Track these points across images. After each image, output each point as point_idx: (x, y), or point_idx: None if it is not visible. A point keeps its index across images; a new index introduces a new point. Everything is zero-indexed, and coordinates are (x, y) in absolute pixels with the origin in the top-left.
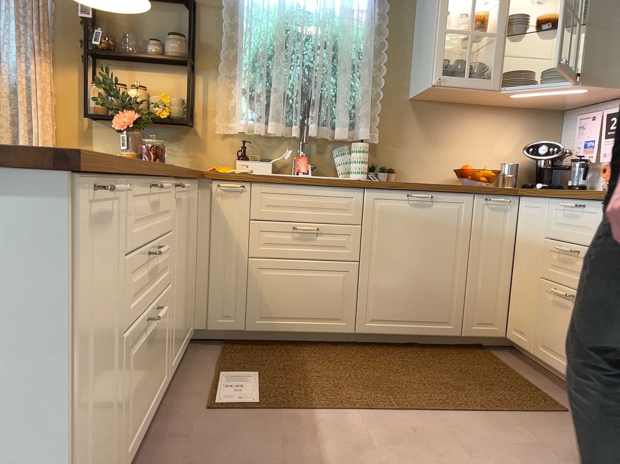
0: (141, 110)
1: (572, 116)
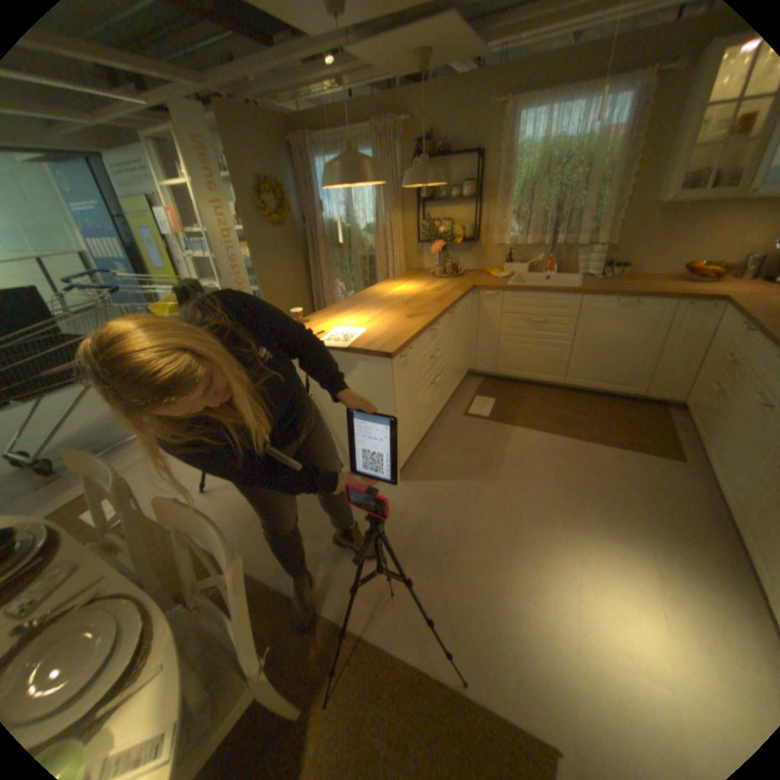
0: (445, 239)
1: None
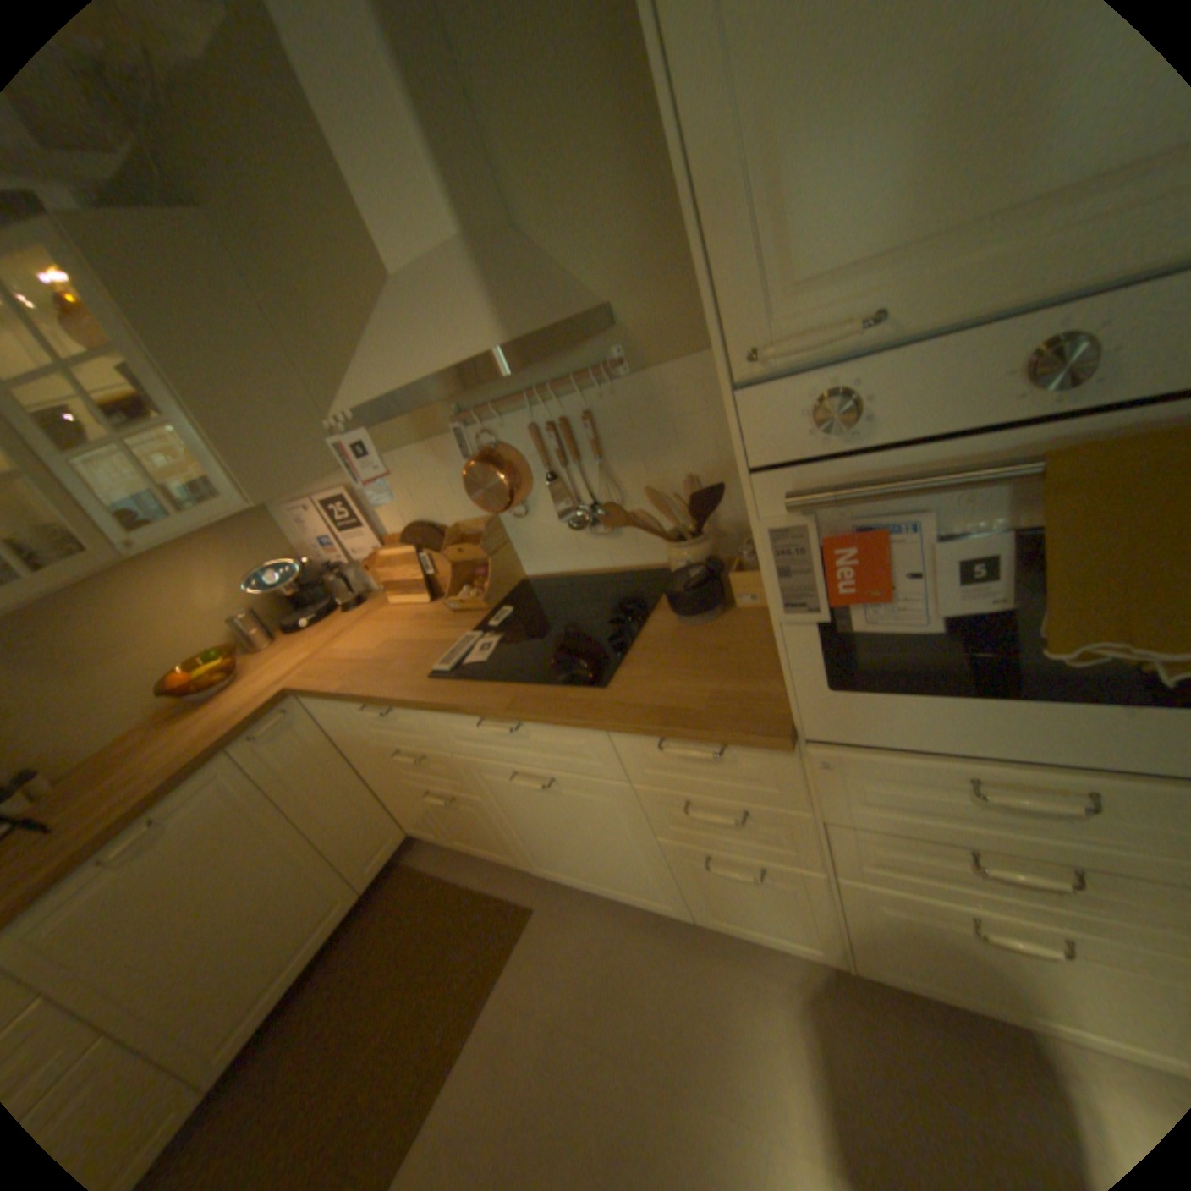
0: None
1: (272, 501)
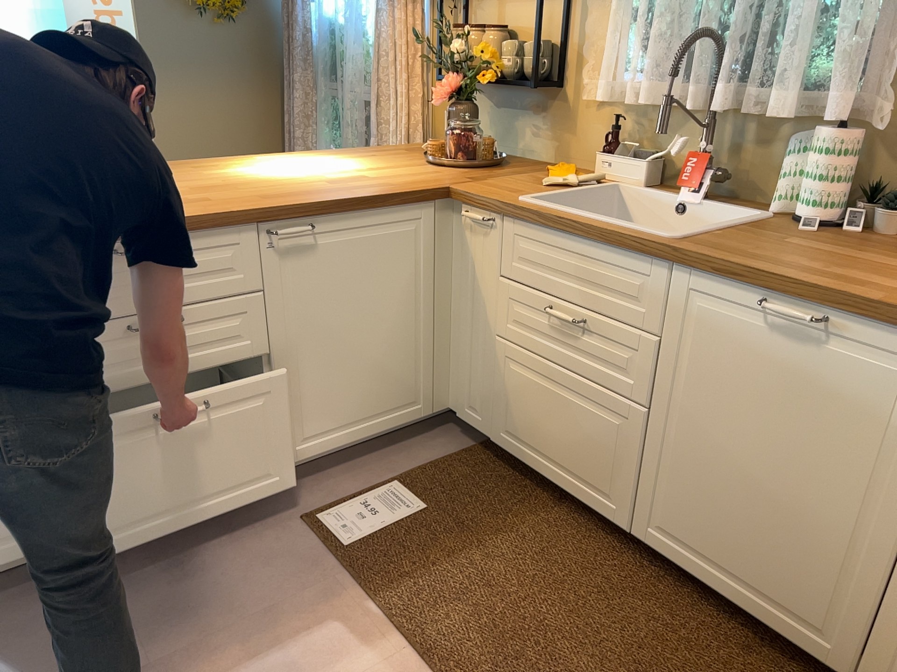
0: (465, 72)
1: None
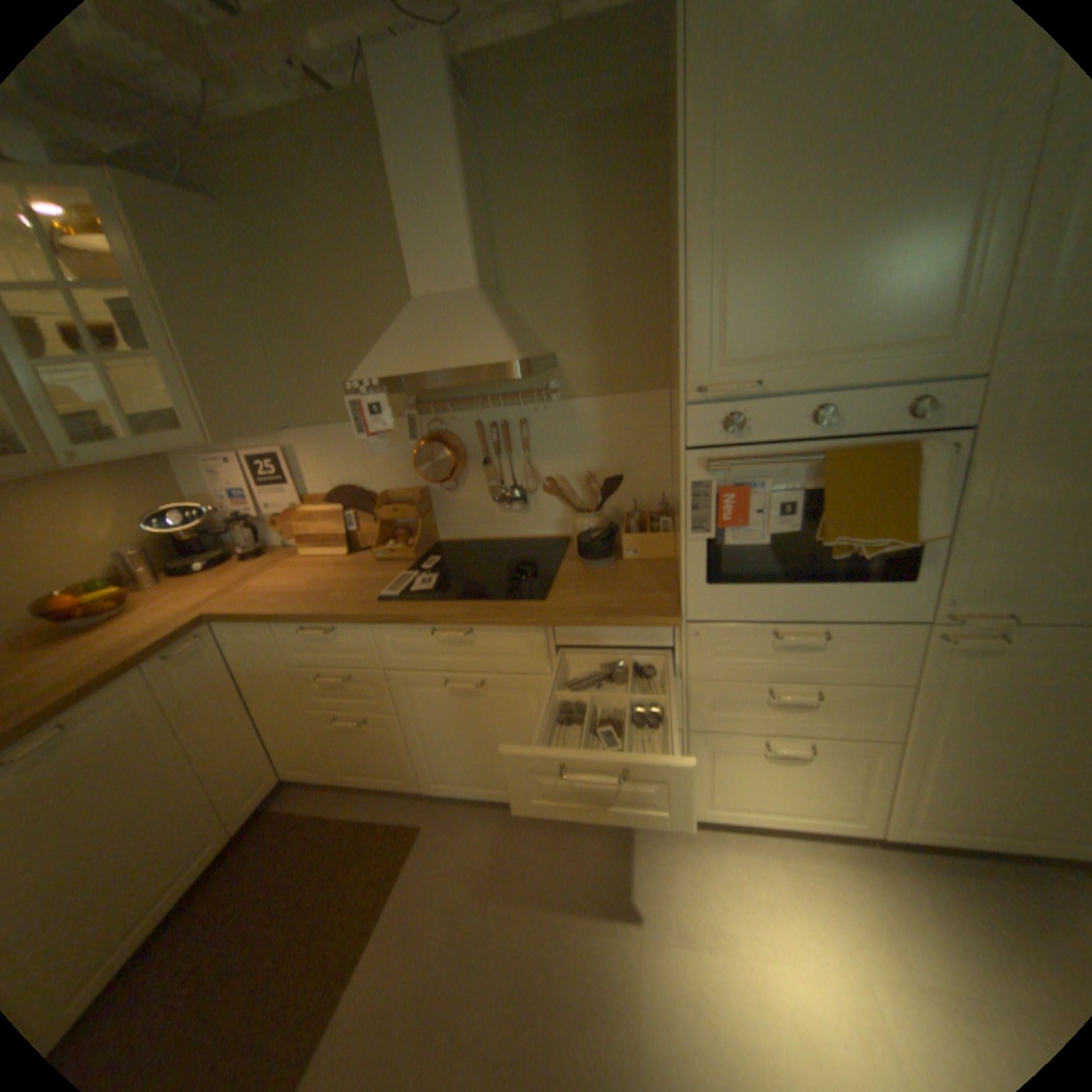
0: None
1: (180, 452)
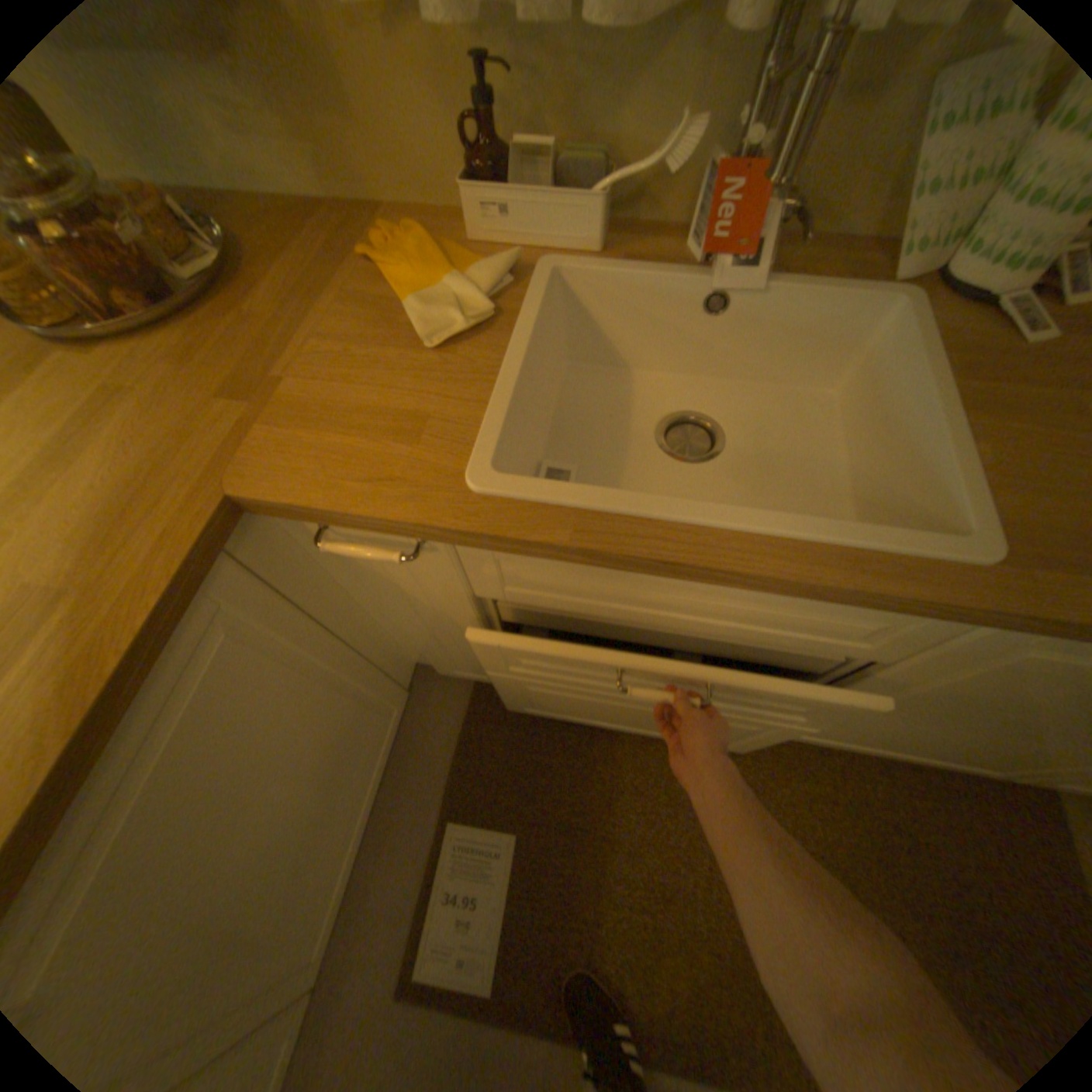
0: None
1: None
